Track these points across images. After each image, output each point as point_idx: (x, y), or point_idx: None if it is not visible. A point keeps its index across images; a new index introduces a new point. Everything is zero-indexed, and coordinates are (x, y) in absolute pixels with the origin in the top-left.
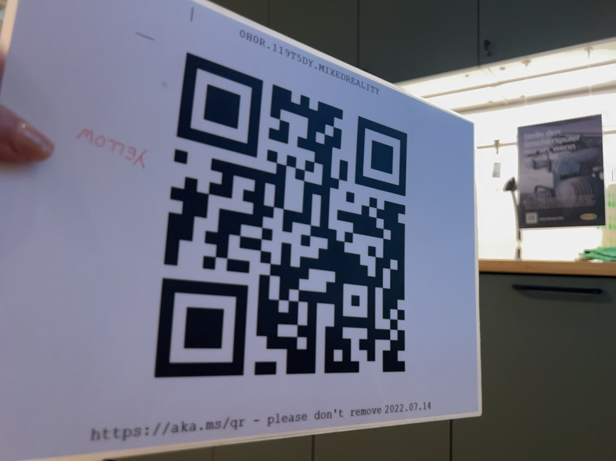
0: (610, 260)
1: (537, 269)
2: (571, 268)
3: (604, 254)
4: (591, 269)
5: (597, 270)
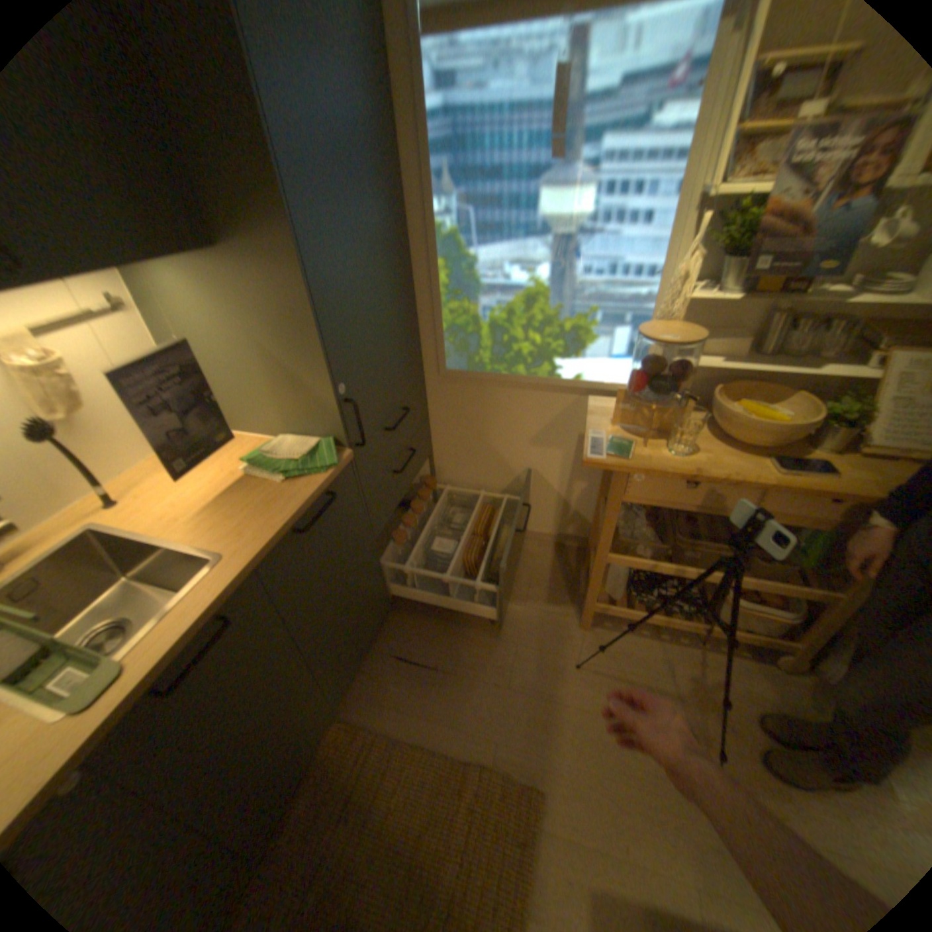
0: (315, 472)
1: (302, 511)
2: (306, 494)
3: (302, 470)
4: (325, 487)
5: (318, 484)
